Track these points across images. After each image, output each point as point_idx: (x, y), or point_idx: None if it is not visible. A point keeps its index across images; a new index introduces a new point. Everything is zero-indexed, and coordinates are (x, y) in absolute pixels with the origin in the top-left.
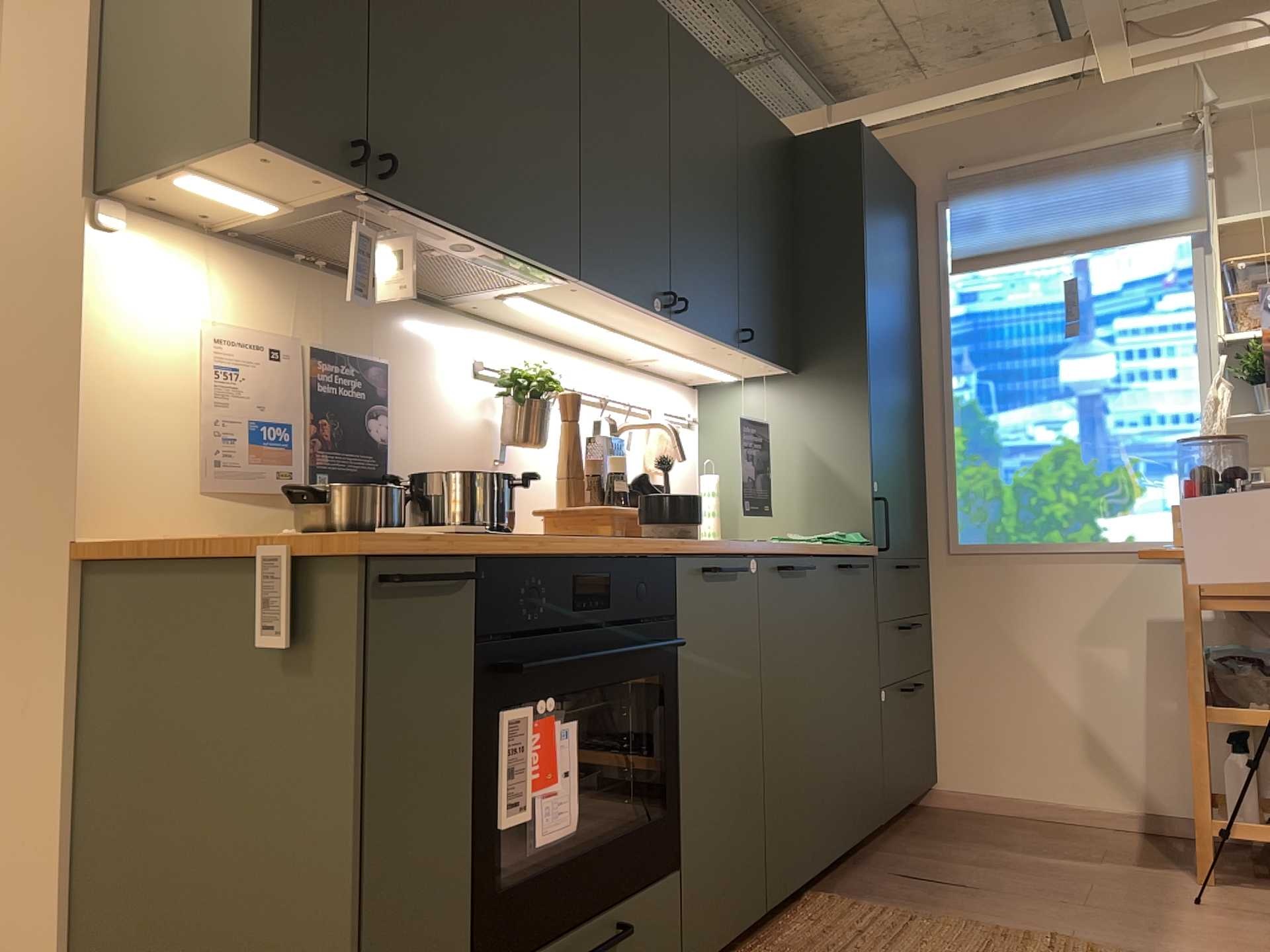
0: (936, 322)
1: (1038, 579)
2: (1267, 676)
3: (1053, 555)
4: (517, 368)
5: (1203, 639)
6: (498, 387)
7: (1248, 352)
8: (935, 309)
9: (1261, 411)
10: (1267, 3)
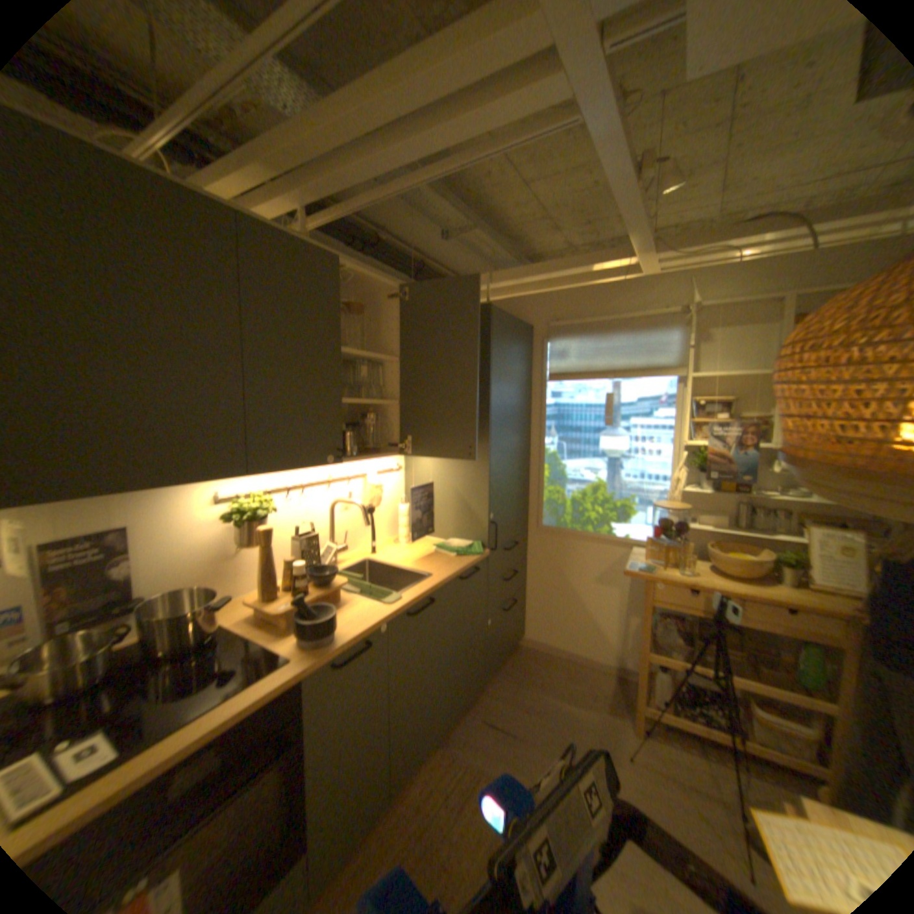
0: (538, 406)
1: (579, 549)
2: (683, 639)
3: (587, 538)
4: (240, 501)
5: (651, 622)
6: (225, 517)
7: (700, 449)
8: (538, 398)
9: (703, 486)
10: (743, 232)
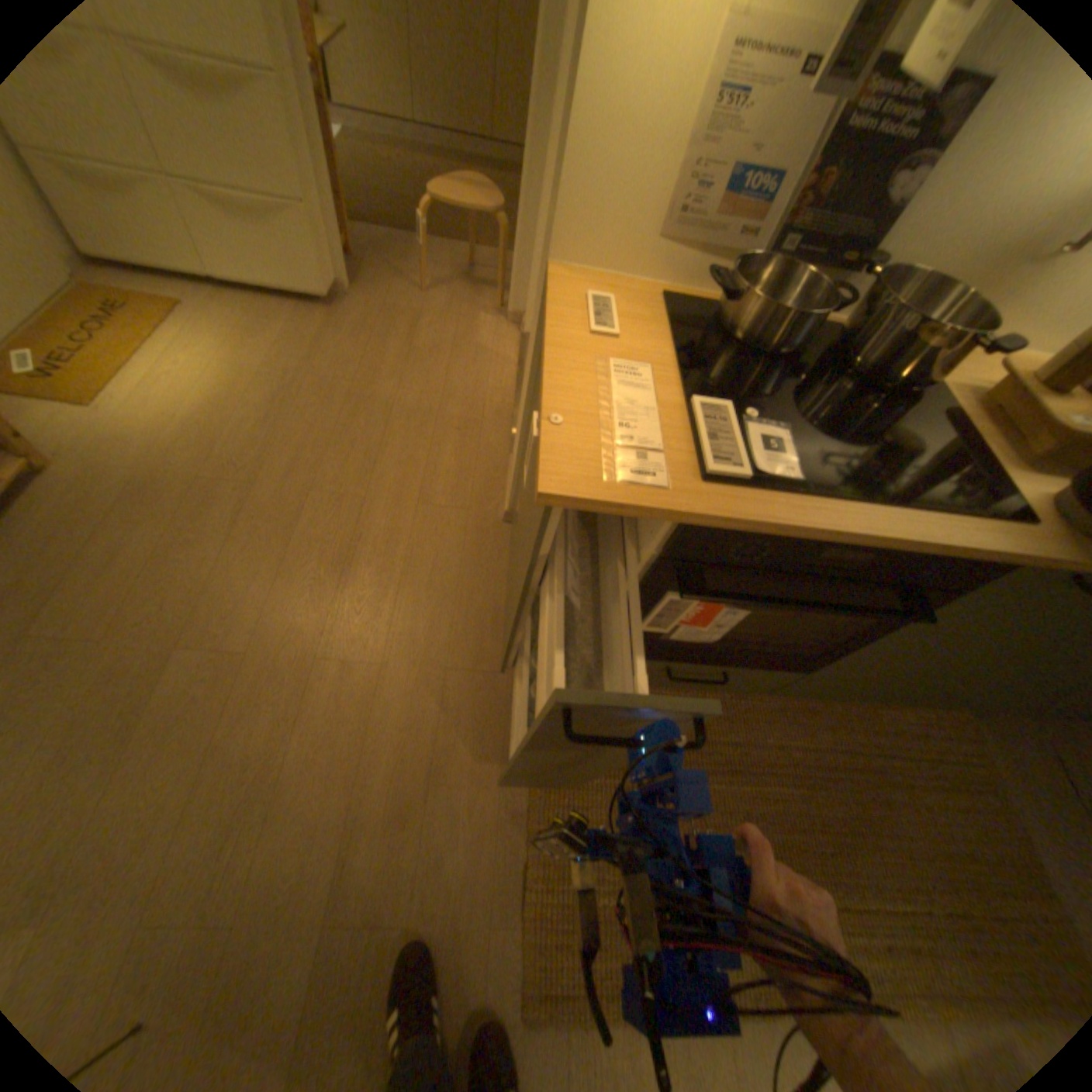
0: None
1: None
2: None
3: None
4: None
5: None
6: None
7: None
8: None
9: None
10: None
